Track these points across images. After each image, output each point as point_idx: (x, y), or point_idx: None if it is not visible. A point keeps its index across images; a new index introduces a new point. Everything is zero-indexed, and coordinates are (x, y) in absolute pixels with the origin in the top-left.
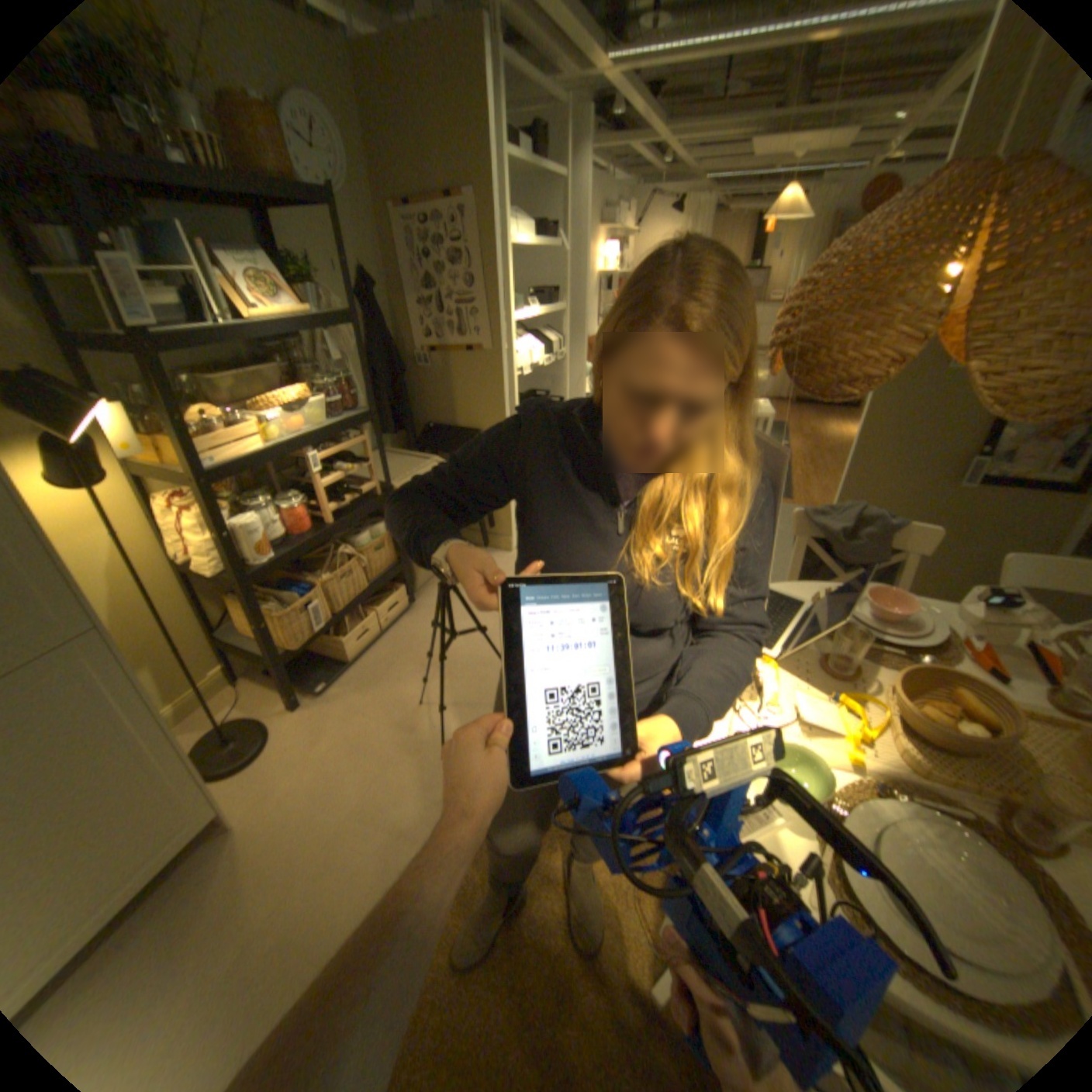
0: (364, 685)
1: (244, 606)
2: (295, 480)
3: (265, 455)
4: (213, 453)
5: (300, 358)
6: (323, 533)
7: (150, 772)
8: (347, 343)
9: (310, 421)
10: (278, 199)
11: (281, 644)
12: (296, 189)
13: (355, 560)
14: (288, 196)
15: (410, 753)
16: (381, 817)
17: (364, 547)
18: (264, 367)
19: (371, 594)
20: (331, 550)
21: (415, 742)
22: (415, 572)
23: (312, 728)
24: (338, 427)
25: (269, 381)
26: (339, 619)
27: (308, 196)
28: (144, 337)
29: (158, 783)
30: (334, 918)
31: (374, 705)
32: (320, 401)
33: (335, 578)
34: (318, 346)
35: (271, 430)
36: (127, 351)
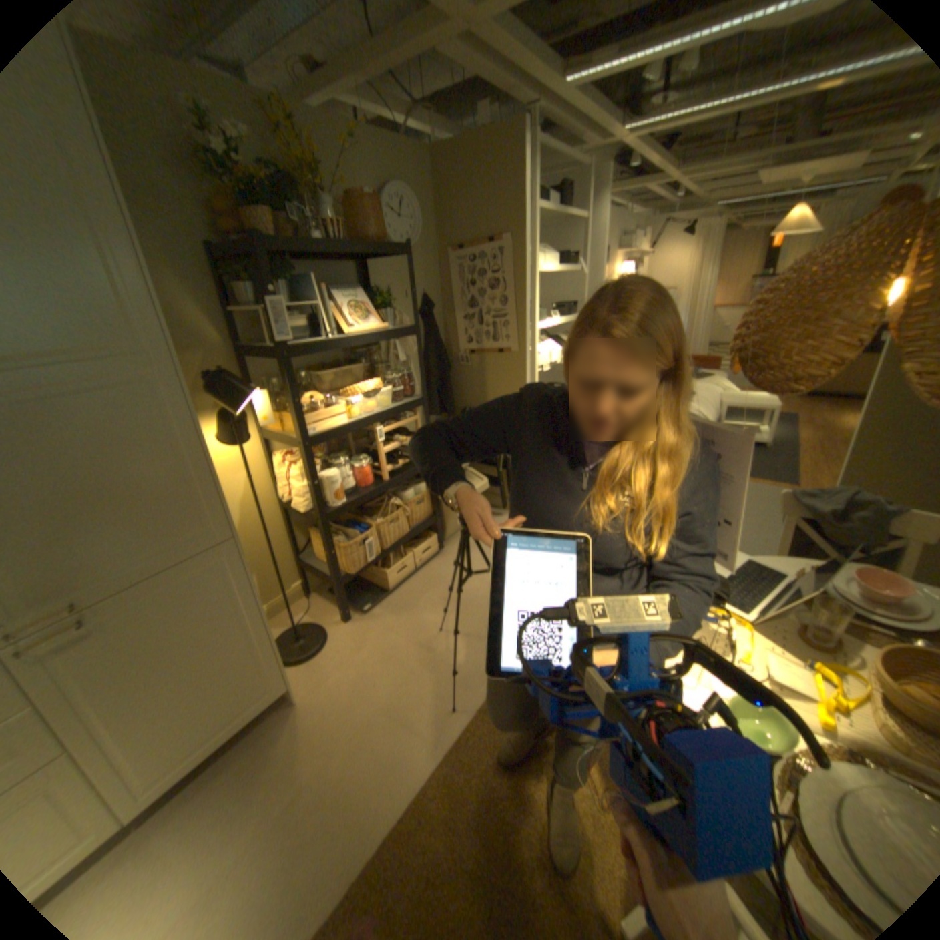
0: (399, 610)
1: (322, 536)
2: (365, 447)
3: (348, 428)
4: (315, 425)
5: (378, 360)
6: (381, 487)
7: (251, 647)
8: (410, 349)
9: (380, 405)
10: (375, 253)
11: (343, 568)
12: (386, 246)
13: (401, 510)
14: (381, 251)
15: (429, 670)
16: (402, 717)
17: (409, 500)
18: (353, 366)
19: (410, 538)
20: (385, 501)
21: (433, 661)
22: (446, 524)
23: (358, 638)
24: (399, 409)
25: (355, 376)
26: (386, 555)
27: (394, 250)
28: (285, 348)
29: (254, 656)
30: (360, 790)
31: (405, 627)
32: (388, 390)
33: (386, 522)
34: (391, 351)
35: (353, 411)
36: (274, 357)
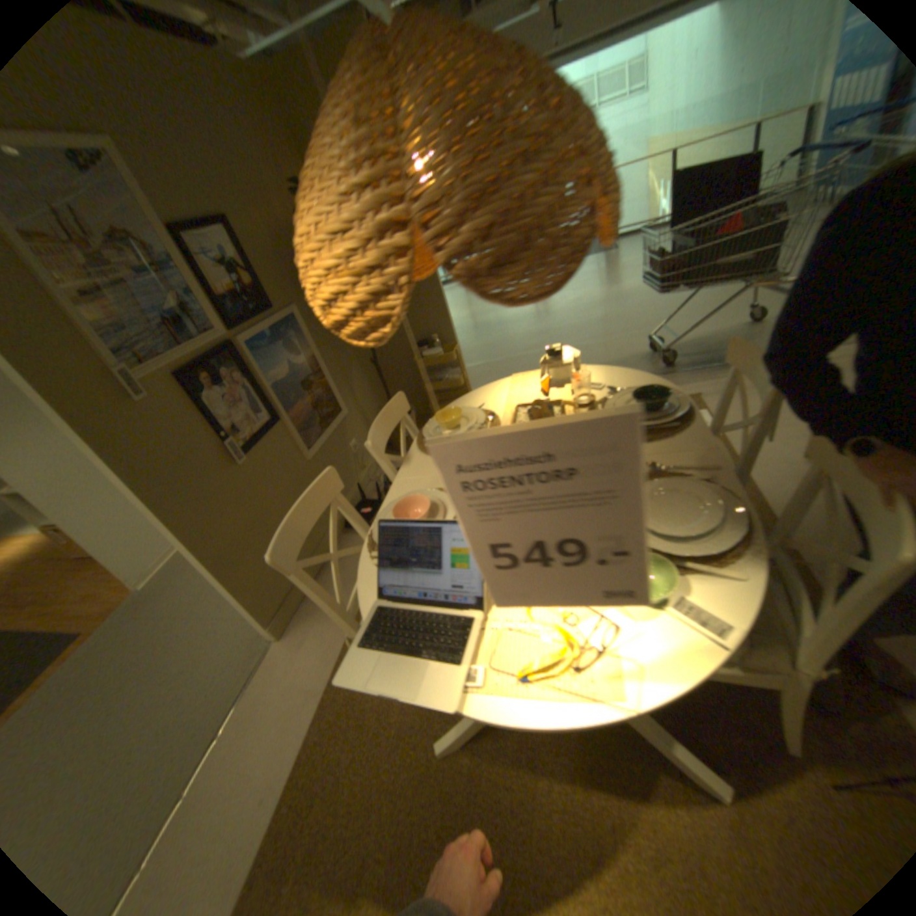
0: None
1: None
2: None
3: None
4: None
5: None
6: None
7: None
8: None
9: None
10: None
11: None
12: None
13: None
14: None
15: None
16: None
17: None
18: None
19: None
20: None
21: None
22: None
23: None
24: None
25: None
26: None
27: None
28: None
29: None
30: None
31: None
32: None
33: None
34: None
35: None
36: None
